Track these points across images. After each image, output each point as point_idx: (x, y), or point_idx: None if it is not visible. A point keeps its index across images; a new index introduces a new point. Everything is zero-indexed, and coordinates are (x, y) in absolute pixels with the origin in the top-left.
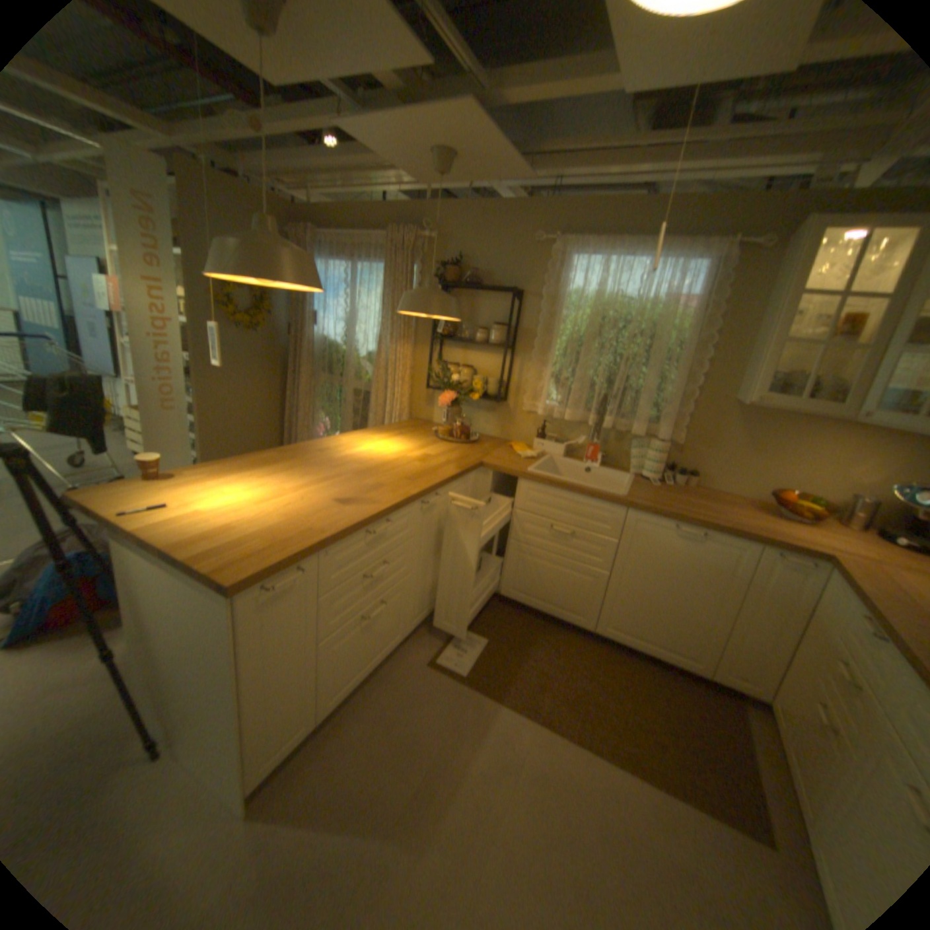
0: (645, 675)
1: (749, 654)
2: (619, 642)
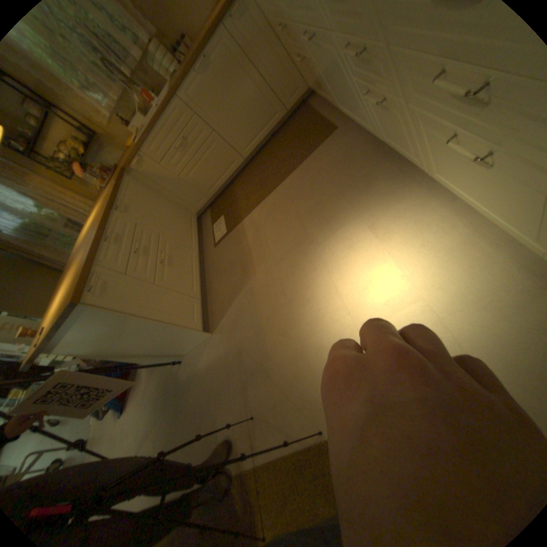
0: (273, 145)
1: (281, 80)
2: (254, 148)
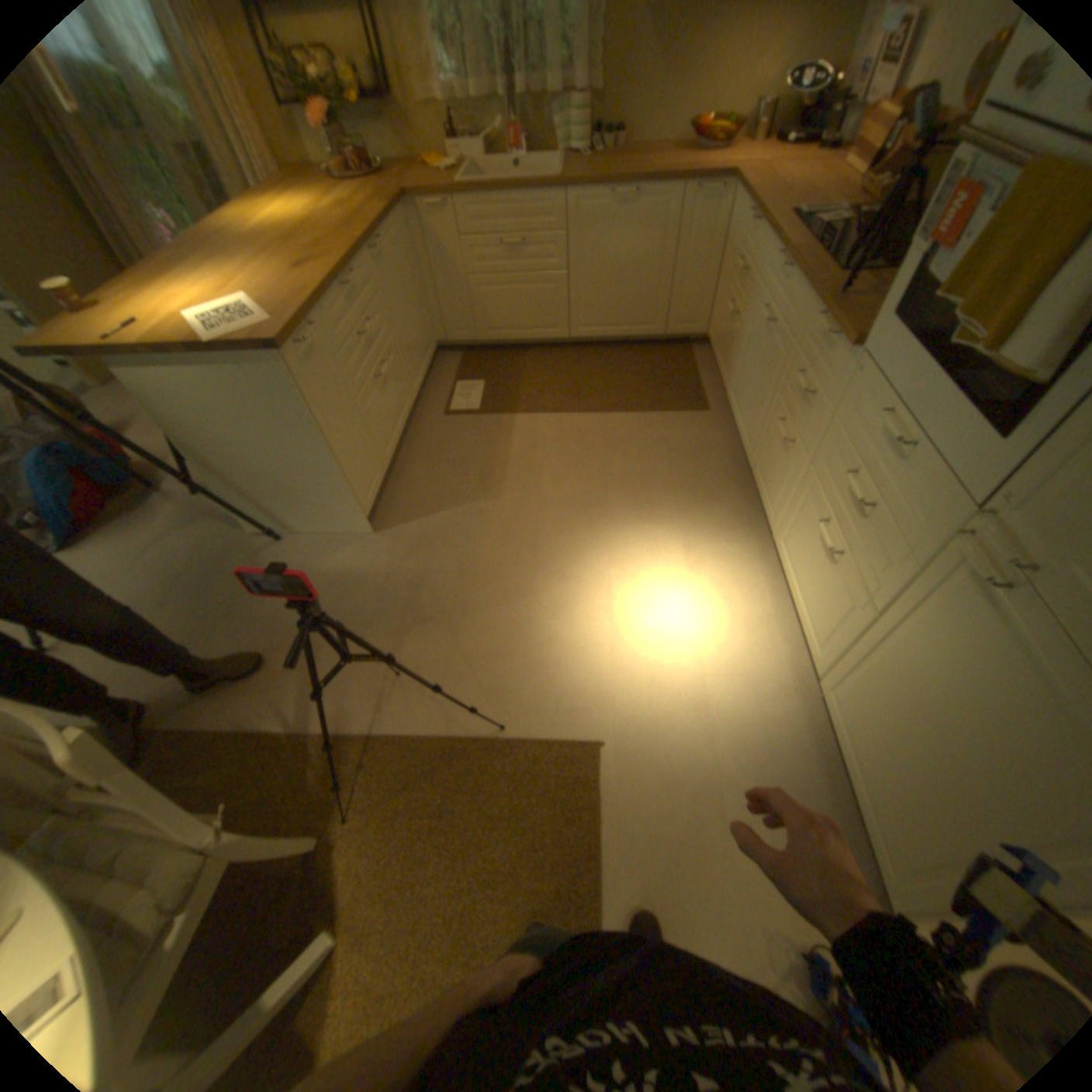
0: (614, 356)
1: (684, 298)
2: (588, 338)
